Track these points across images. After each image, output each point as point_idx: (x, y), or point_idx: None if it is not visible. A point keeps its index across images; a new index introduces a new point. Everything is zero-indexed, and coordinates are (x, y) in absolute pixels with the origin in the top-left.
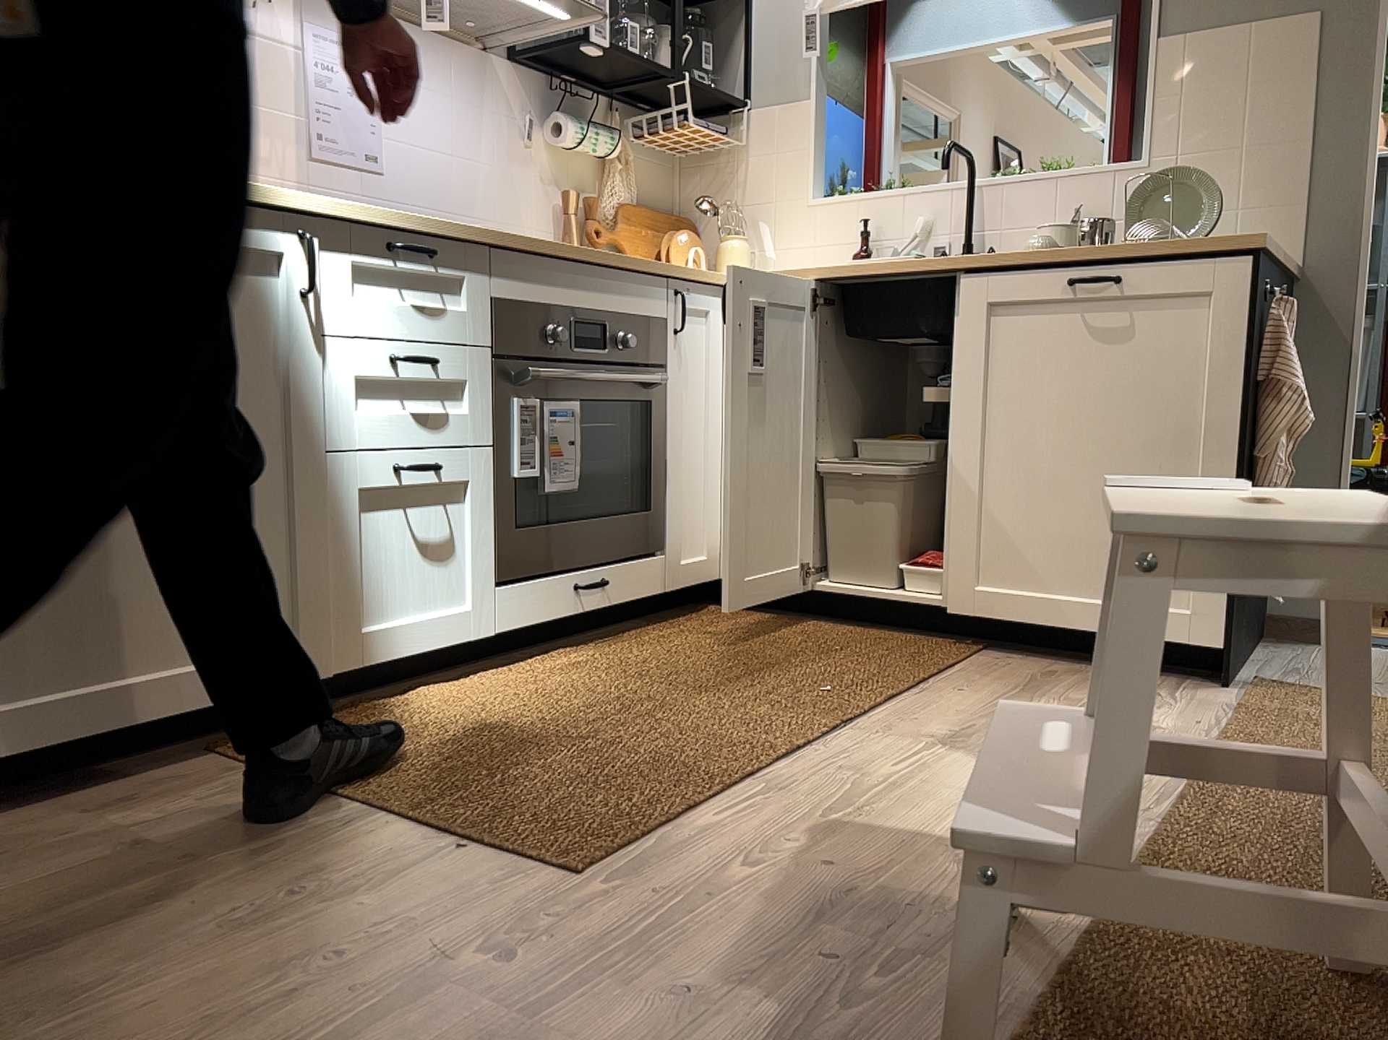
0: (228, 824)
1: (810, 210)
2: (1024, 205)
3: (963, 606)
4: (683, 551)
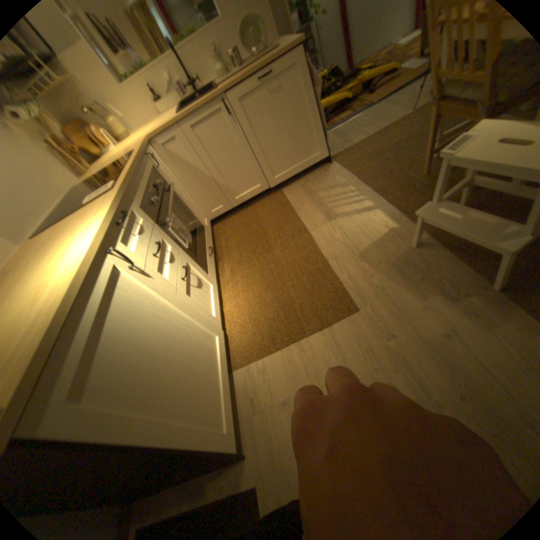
0: (288, 377)
1: (122, 91)
2: (194, 52)
3: (274, 185)
4: (204, 223)
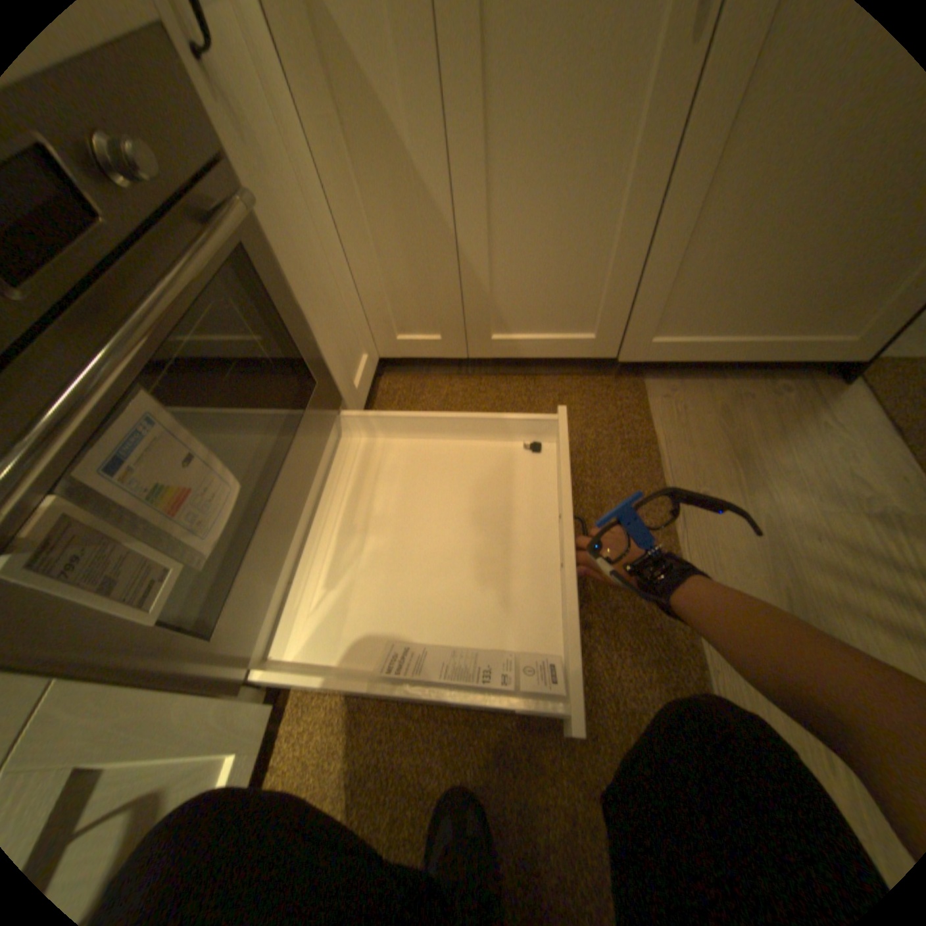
0: None
1: None
2: None
3: (633, 355)
4: (349, 373)
